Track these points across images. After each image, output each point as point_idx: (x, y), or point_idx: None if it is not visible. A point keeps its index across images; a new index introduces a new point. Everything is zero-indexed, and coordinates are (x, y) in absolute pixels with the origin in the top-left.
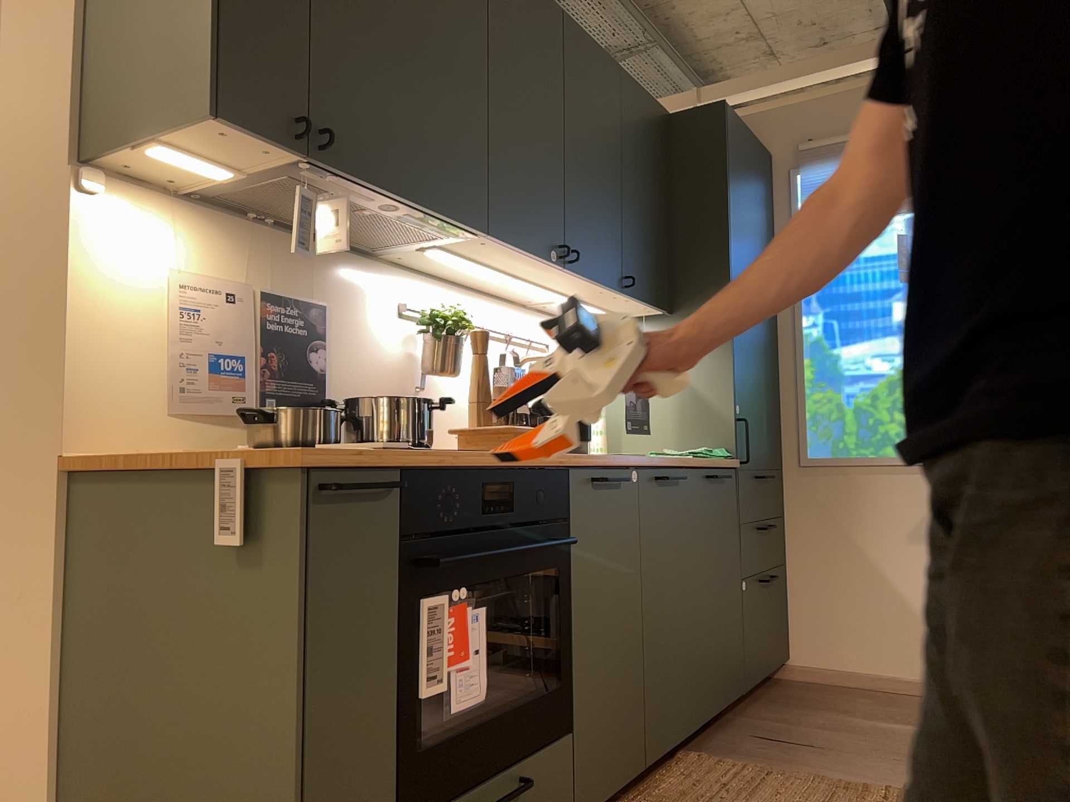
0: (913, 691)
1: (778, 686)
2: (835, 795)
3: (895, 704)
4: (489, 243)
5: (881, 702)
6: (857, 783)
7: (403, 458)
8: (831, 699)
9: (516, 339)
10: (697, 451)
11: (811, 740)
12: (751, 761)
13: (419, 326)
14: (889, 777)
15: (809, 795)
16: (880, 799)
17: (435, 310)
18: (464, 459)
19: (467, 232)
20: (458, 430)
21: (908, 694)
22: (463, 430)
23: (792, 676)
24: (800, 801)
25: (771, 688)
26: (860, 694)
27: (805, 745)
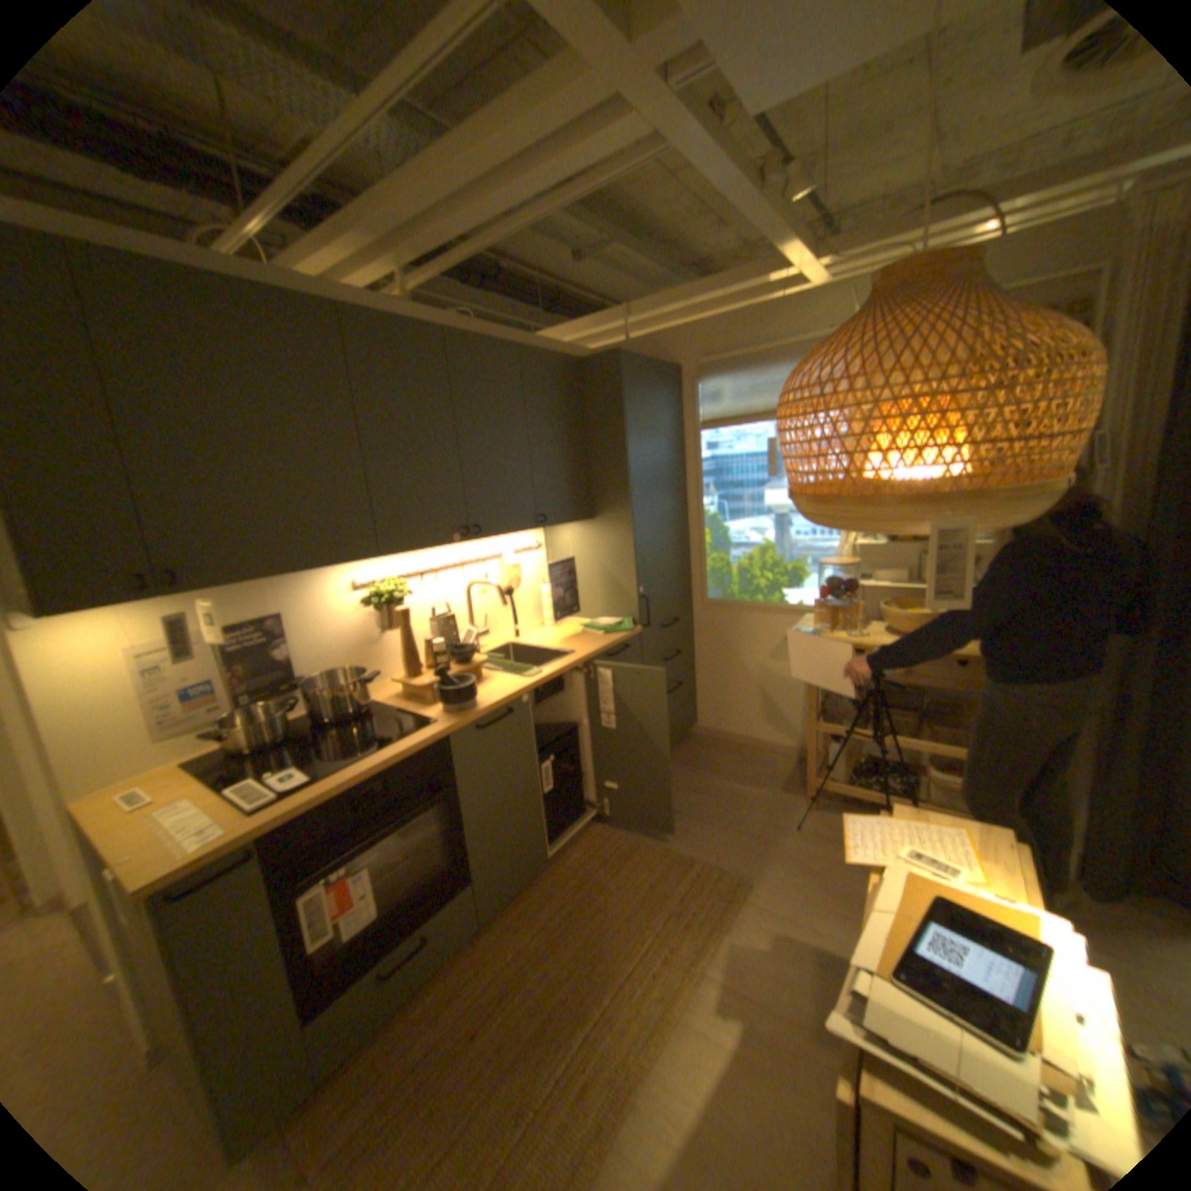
0: (769, 751)
1: (685, 744)
2: (668, 874)
3: (752, 764)
4: (390, 555)
5: (744, 762)
6: (690, 857)
7: (252, 836)
8: (713, 760)
9: (471, 562)
10: (612, 621)
11: (681, 809)
12: (634, 834)
13: (365, 603)
14: (712, 851)
15: (652, 874)
16: (694, 878)
17: (377, 587)
18: (332, 787)
19: (364, 558)
20: (395, 681)
21: (765, 753)
22: (398, 683)
23: (698, 734)
24: (644, 881)
25: (680, 747)
26: (734, 753)
27: (674, 813)
